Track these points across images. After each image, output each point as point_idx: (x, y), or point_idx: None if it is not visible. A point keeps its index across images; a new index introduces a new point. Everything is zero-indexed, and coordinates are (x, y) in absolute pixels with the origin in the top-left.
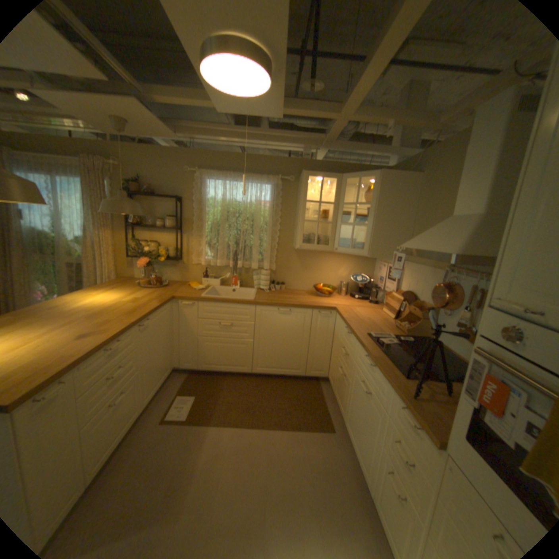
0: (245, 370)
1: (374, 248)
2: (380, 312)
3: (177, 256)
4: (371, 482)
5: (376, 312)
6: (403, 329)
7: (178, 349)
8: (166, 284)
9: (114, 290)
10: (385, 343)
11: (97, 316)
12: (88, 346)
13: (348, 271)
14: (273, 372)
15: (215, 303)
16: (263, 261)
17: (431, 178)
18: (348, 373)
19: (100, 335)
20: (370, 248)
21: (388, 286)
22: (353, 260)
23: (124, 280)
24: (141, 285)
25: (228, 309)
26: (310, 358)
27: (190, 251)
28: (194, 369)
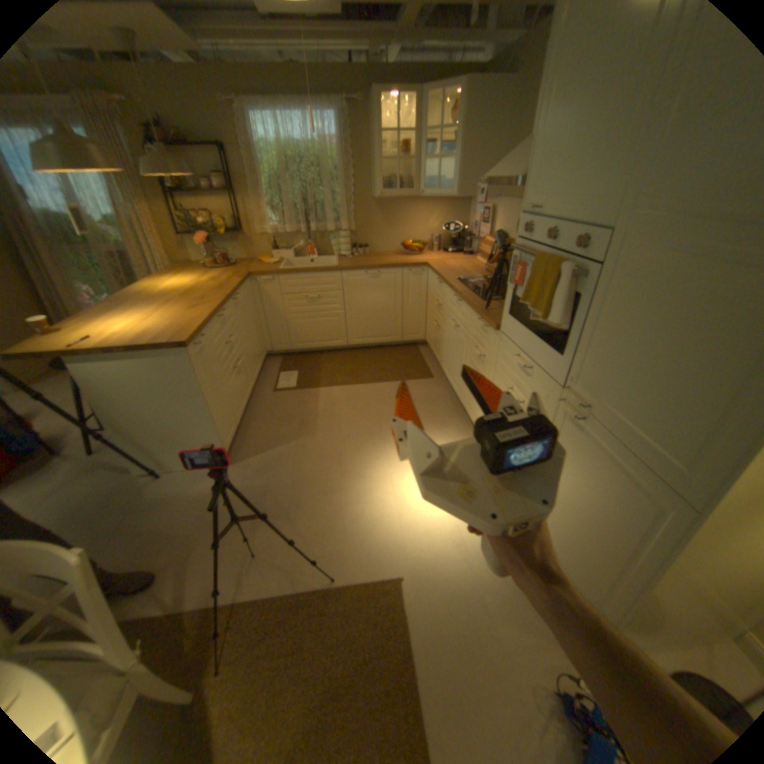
0: (340, 344)
1: (464, 186)
2: (473, 262)
3: (235, 227)
4: (460, 393)
5: (468, 262)
6: (491, 270)
7: (267, 331)
8: (234, 263)
9: (182, 274)
10: (472, 283)
11: (190, 294)
12: (206, 312)
13: (439, 222)
14: (369, 342)
15: (297, 275)
16: (339, 221)
17: (523, 84)
18: (441, 322)
19: (208, 305)
20: (459, 186)
21: (482, 232)
22: (444, 206)
23: (182, 265)
24: (208, 267)
25: (313, 280)
26: (405, 322)
27: (249, 219)
28: (289, 350)
